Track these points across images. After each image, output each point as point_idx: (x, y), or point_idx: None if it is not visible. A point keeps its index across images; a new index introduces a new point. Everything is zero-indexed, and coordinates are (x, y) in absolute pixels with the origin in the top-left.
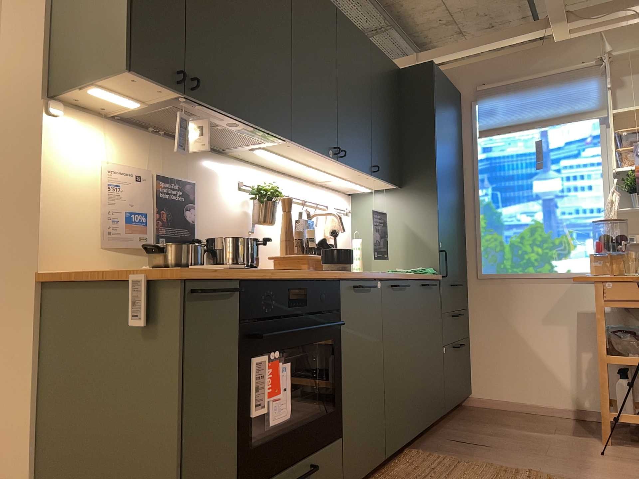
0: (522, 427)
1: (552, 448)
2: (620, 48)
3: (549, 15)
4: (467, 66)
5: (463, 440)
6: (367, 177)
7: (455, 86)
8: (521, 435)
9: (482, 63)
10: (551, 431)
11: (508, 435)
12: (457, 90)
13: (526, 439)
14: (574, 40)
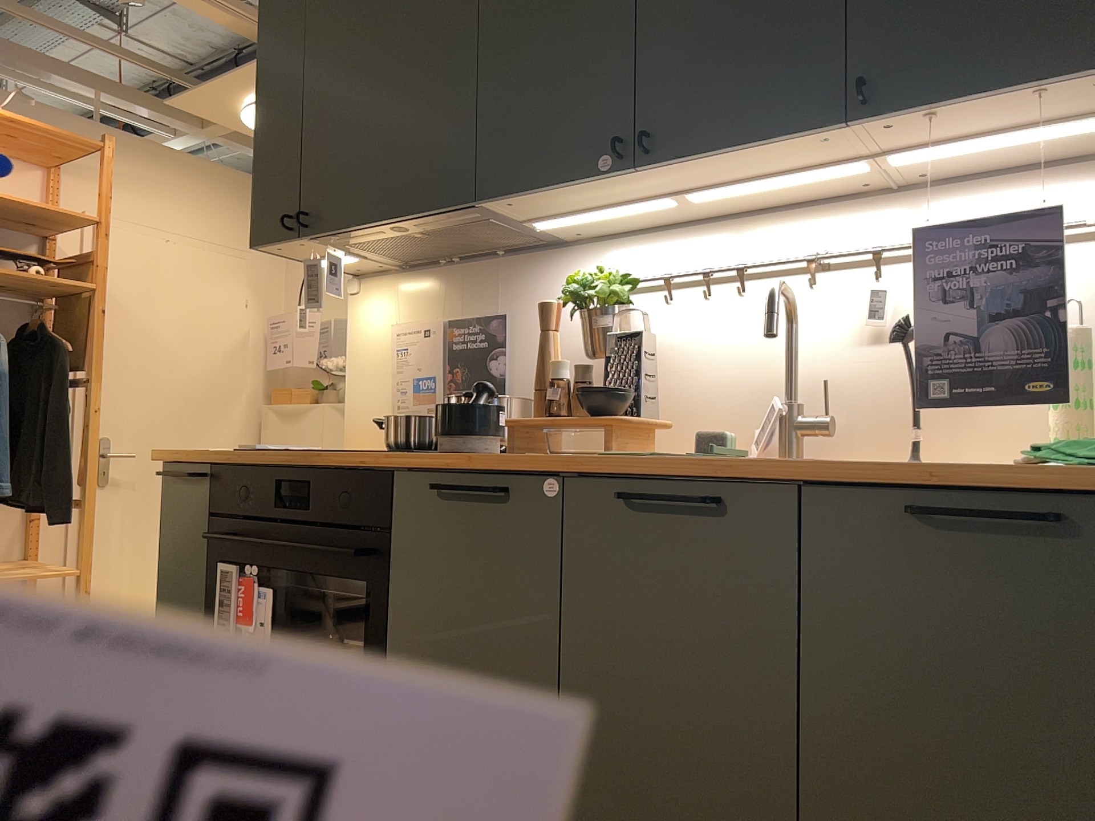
0: None
1: None
2: None
3: None
4: None
5: None
6: (897, 128)
7: None
8: None
9: None
10: None
11: None
12: None
13: None
14: None
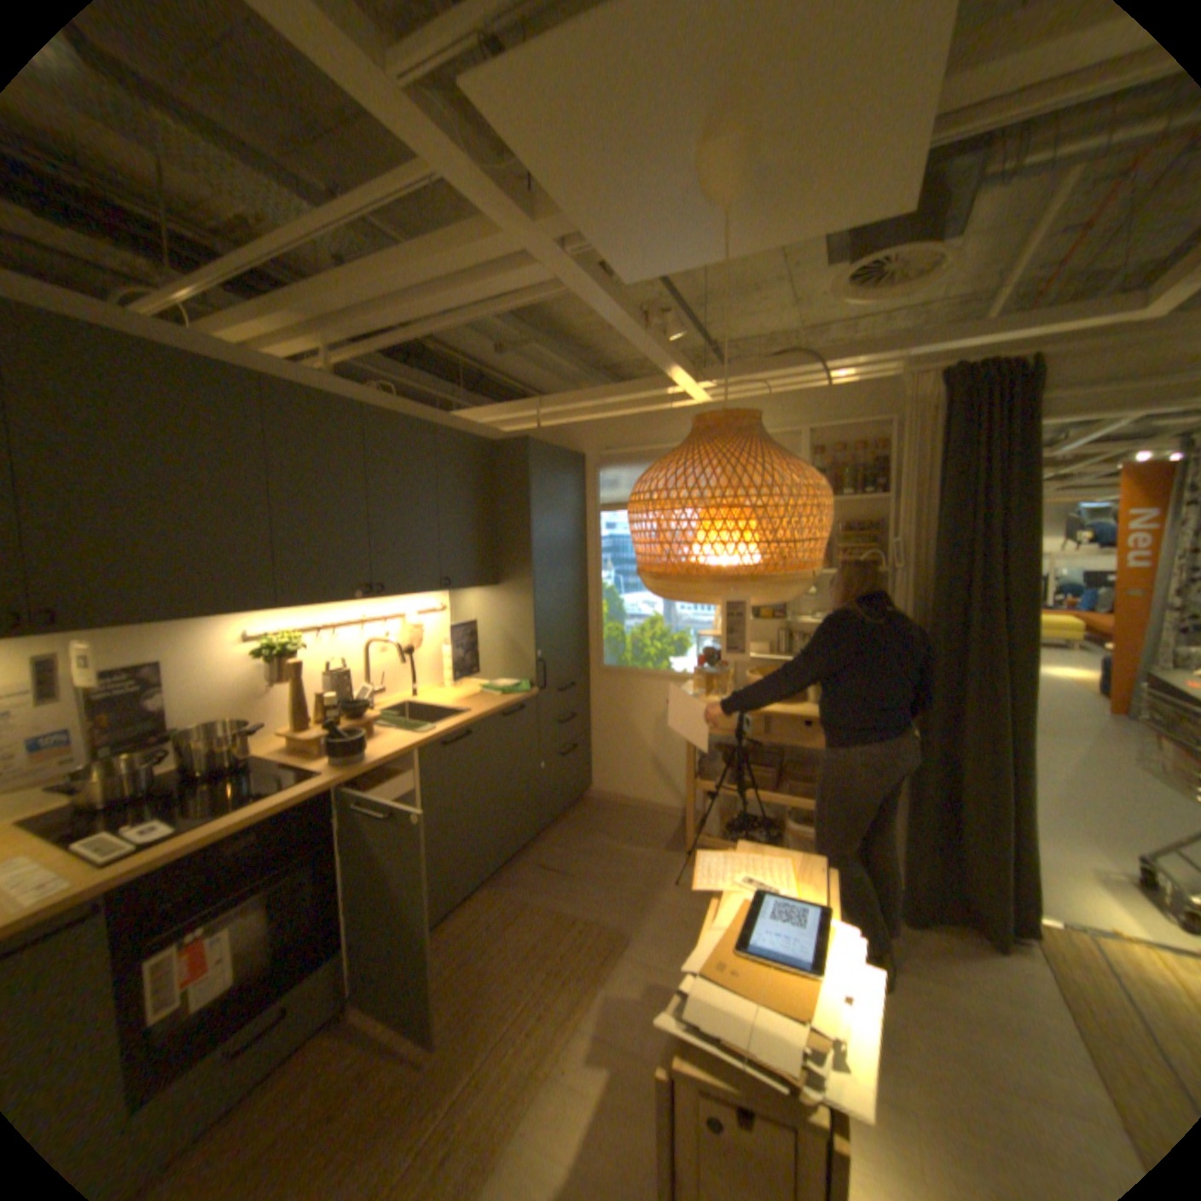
0: (620, 840)
1: (631, 878)
2: None
3: (671, 378)
4: (592, 423)
5: (548, 868)
6: (440, 591)
7: (579, 446)
8: (612, 855)
9: (608, 421)
10: (647, 845)
11: (599, 856)
12: (581, 451)
13: (614, 863)
14: (703, 407)
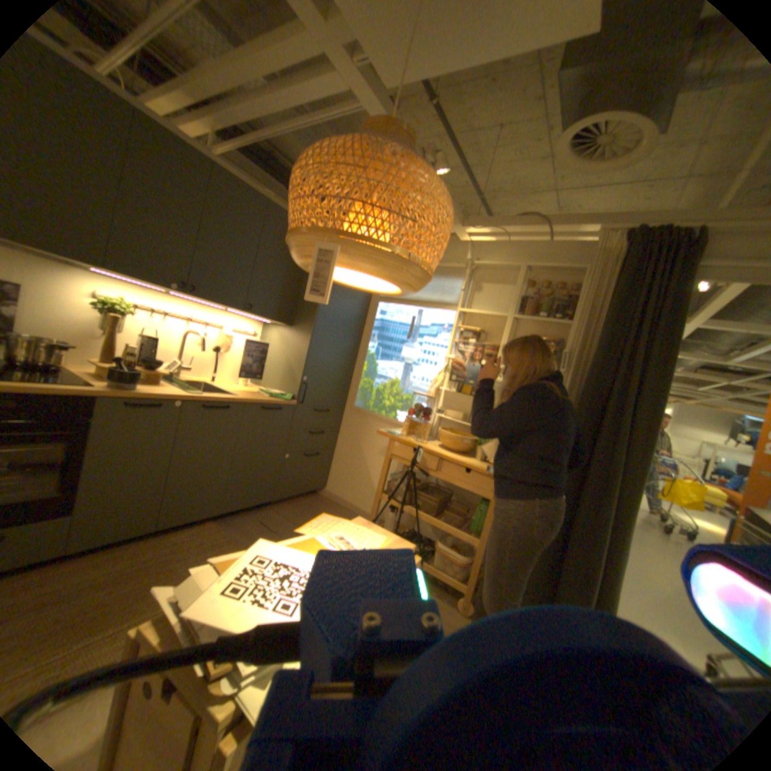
0: None
1: None
2: (489, 256)
3: None
4: None
5: (267, 523)
6: (245, 312)
7: None
8: None
9: None
10: None
11: None
12: None
13: None
14: (462, 240)
